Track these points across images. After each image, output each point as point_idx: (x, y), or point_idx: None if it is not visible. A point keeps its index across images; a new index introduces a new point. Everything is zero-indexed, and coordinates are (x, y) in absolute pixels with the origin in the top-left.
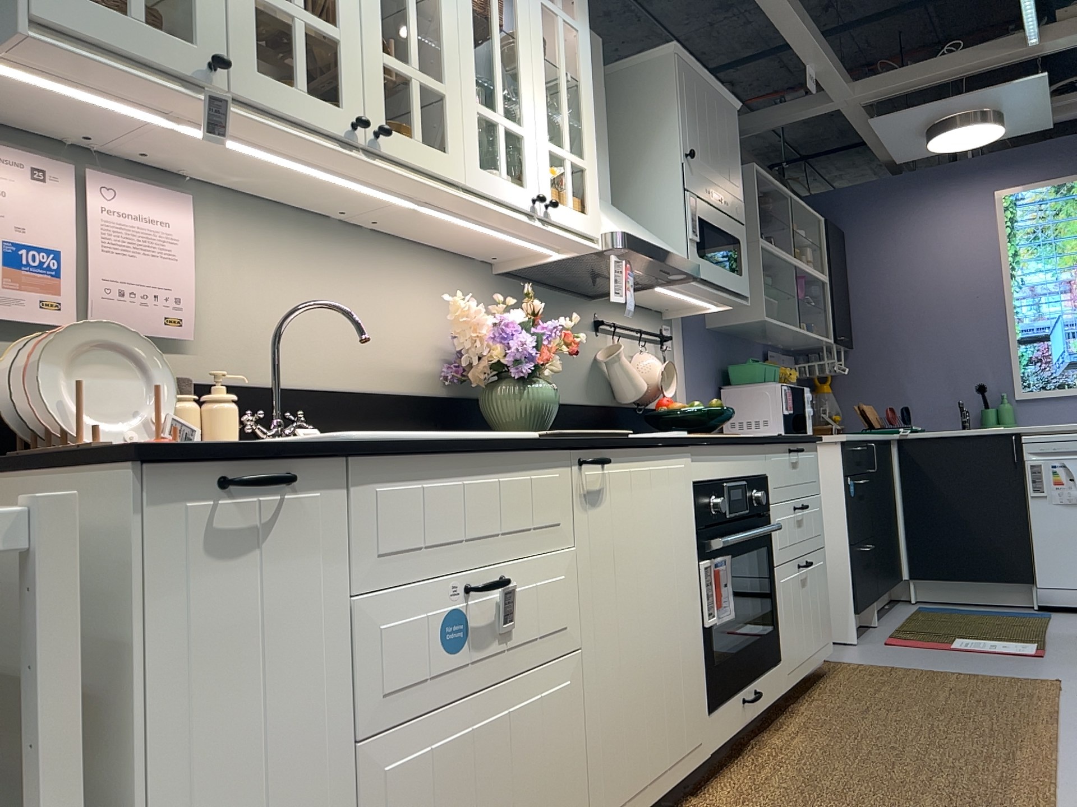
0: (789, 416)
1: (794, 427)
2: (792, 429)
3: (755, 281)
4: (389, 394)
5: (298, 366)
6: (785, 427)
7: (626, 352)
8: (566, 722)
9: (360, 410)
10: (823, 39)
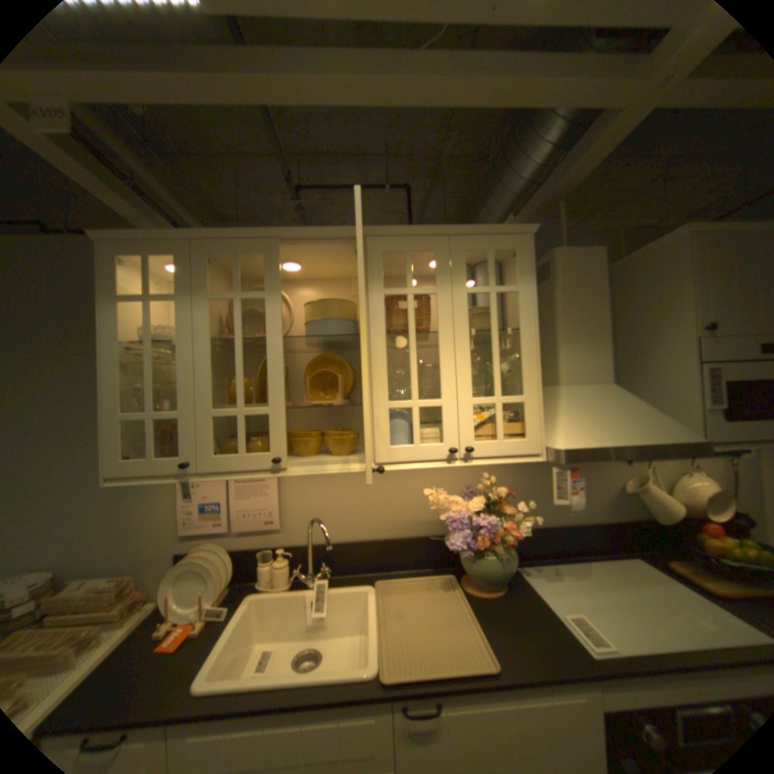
0: None
1: None
2: None
3: None
4: (404, 539)
5: (341, 531)
6: None
7: (651, 487)
8: None
9: (381, 551)
10: None
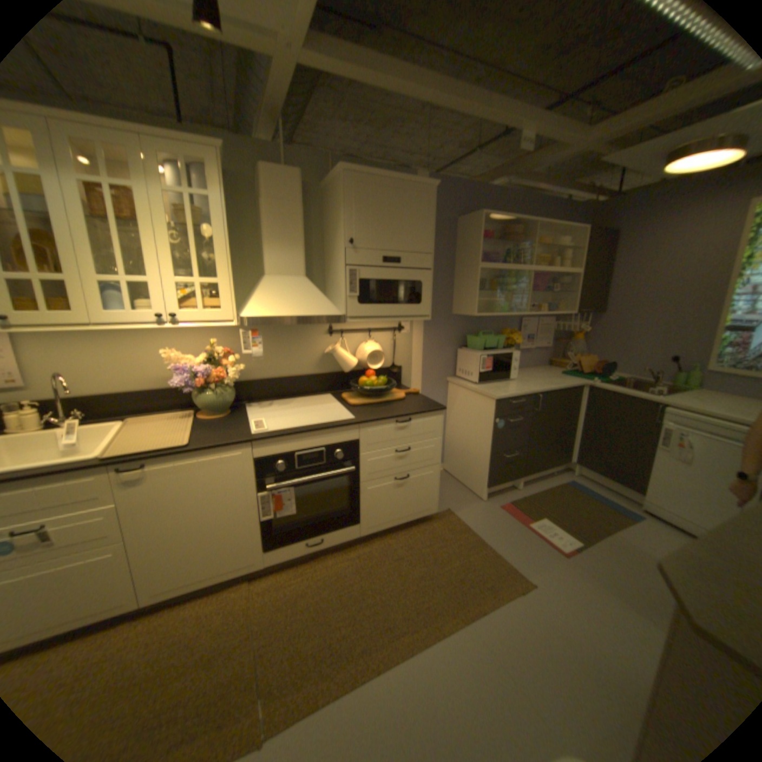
0: (484, 373)
1: (489, 378)
2: (488, 379)
3: (473, 290)
4: (154, 390)
5: (93, 386)
6: (480, 379)
7: (337, 349)
8: (111, 568)
9: (134, 399)
10: (528, 106)
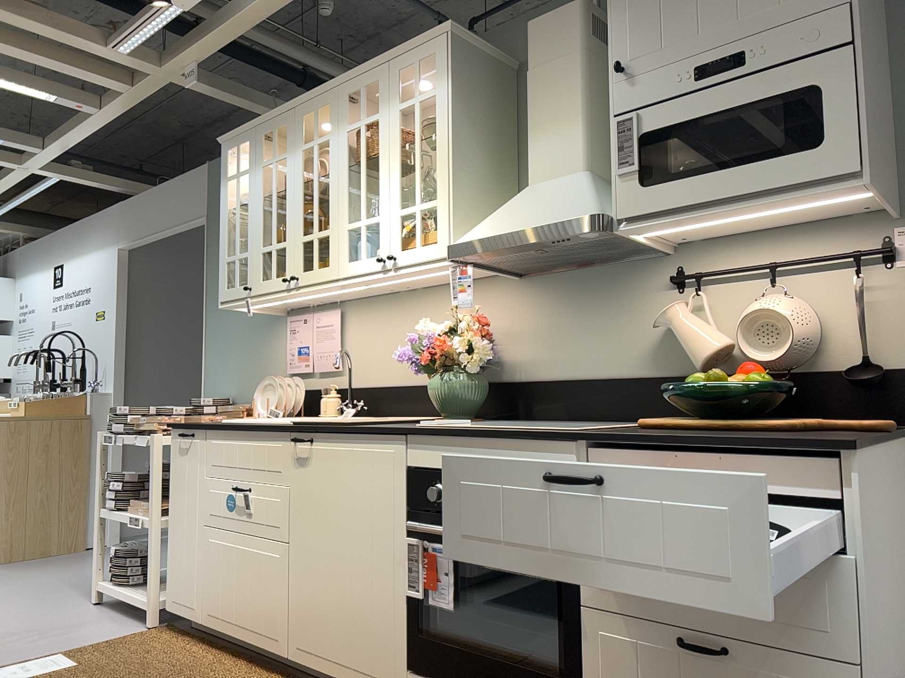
0: None
1: None
2: None
3: None
4: (426, 385)
5: (382, 375)
6: None
7: (672, 312)
8: (275, 575)
9: (407, 396)
10: None
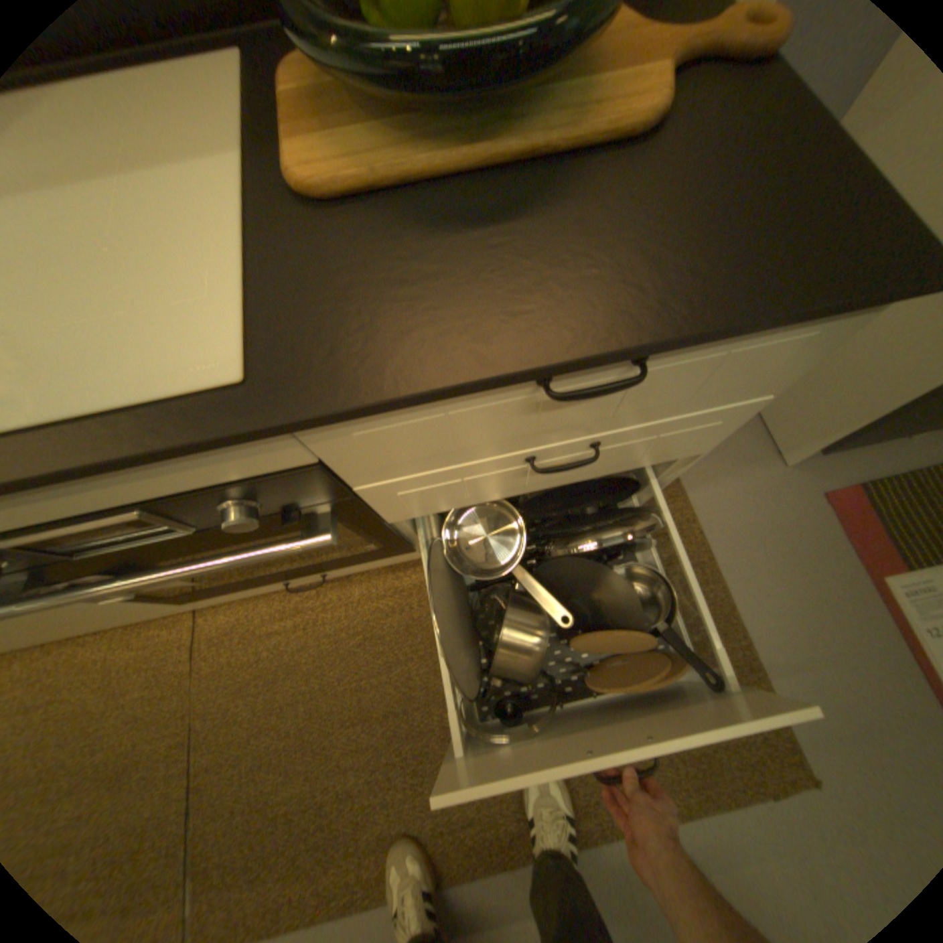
0: None
1: None
2: None
3: None
4: None
5: None
6: None
7: None
8: None
9: None
10: None
